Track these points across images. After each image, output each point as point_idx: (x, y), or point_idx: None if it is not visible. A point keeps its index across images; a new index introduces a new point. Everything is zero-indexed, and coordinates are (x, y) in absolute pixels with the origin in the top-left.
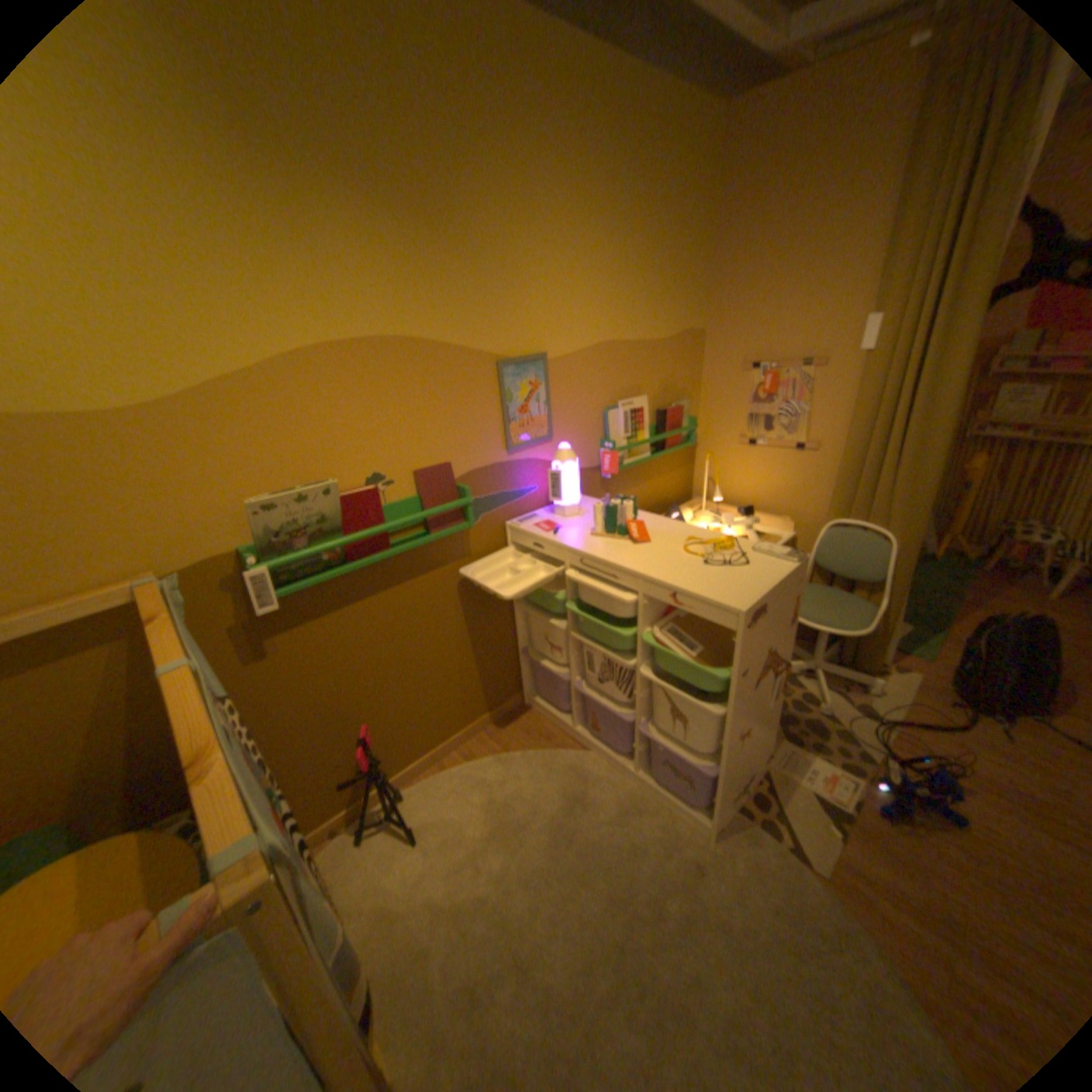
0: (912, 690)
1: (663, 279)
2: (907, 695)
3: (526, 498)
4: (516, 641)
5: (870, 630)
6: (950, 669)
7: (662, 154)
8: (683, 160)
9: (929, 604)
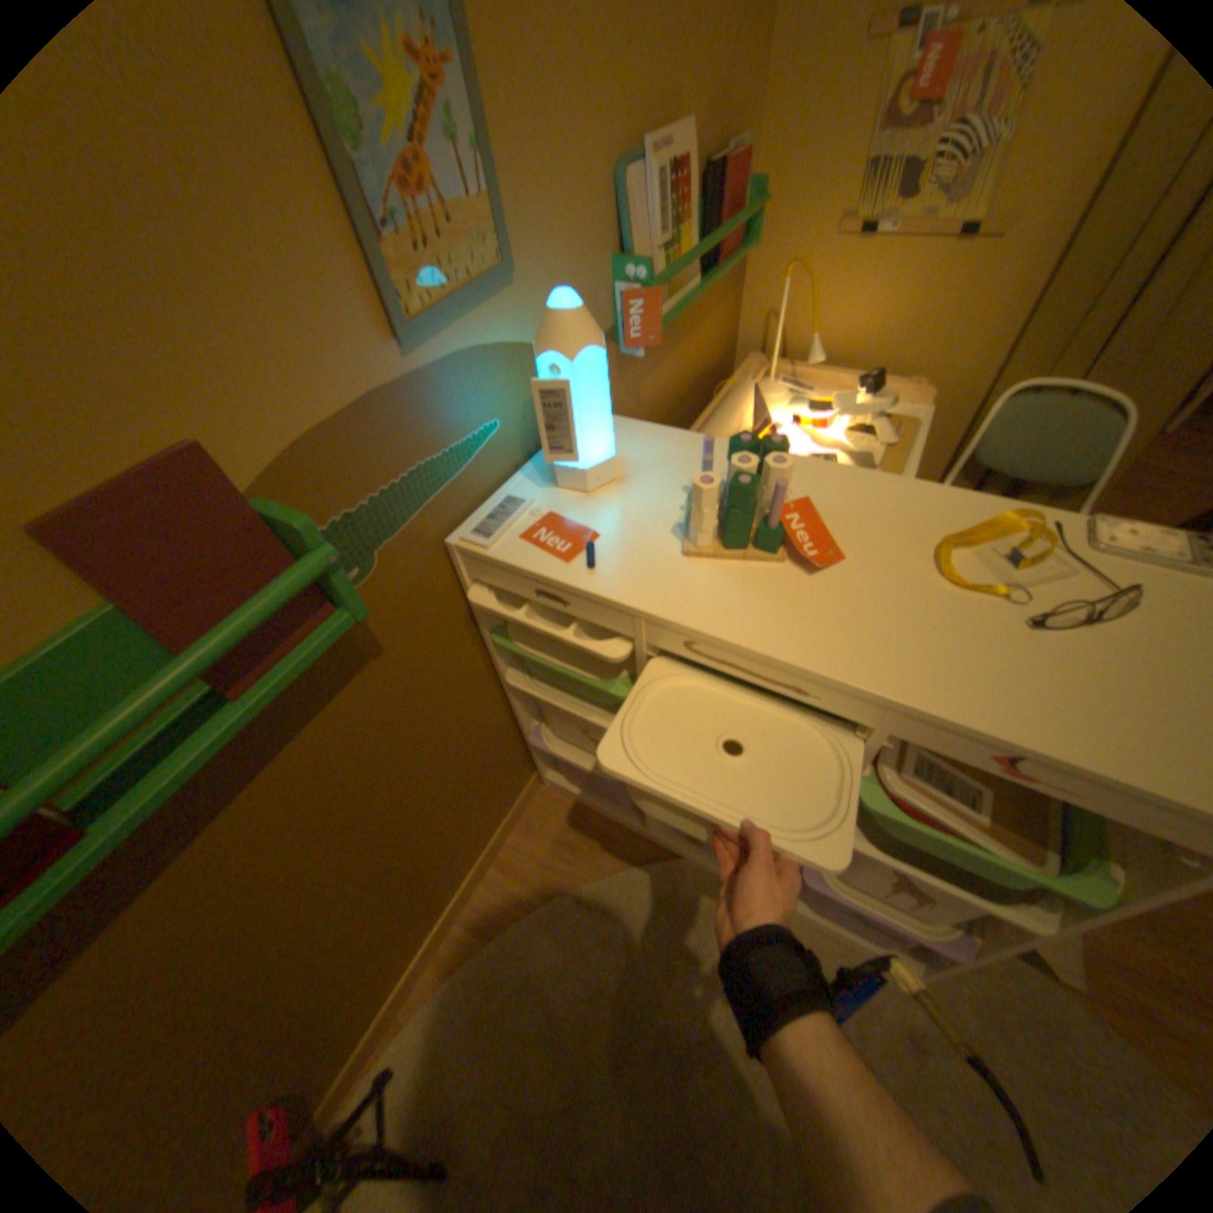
0: None
1: None
2: None
3: (480, 457)
4: (515, 720)
5: None
6: None
7: None
8: None
9: None
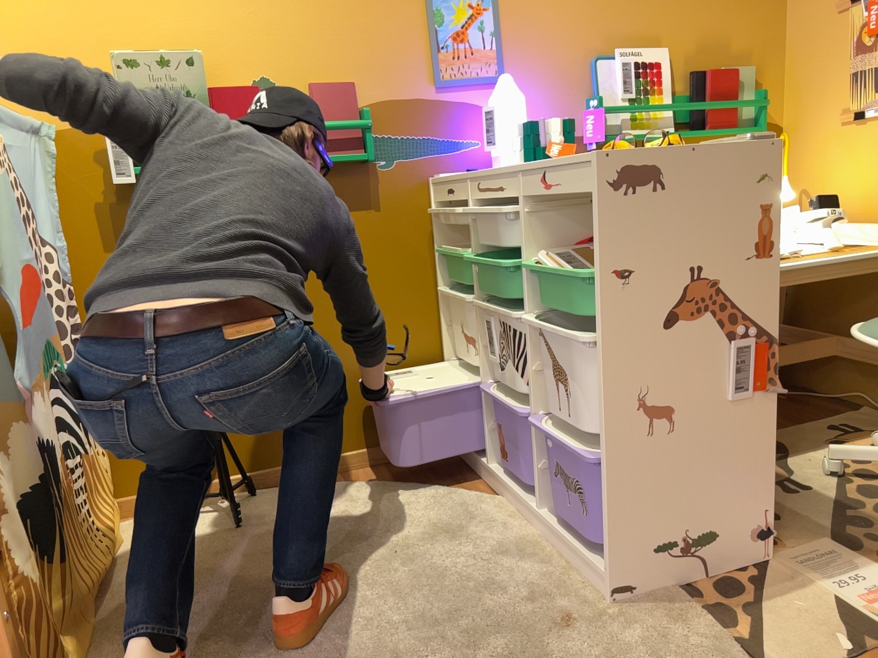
0: None
1: None
2: None
3: (463, 153)
4: (442, 350)
5: None
6: None
7: None
8: None
9: None
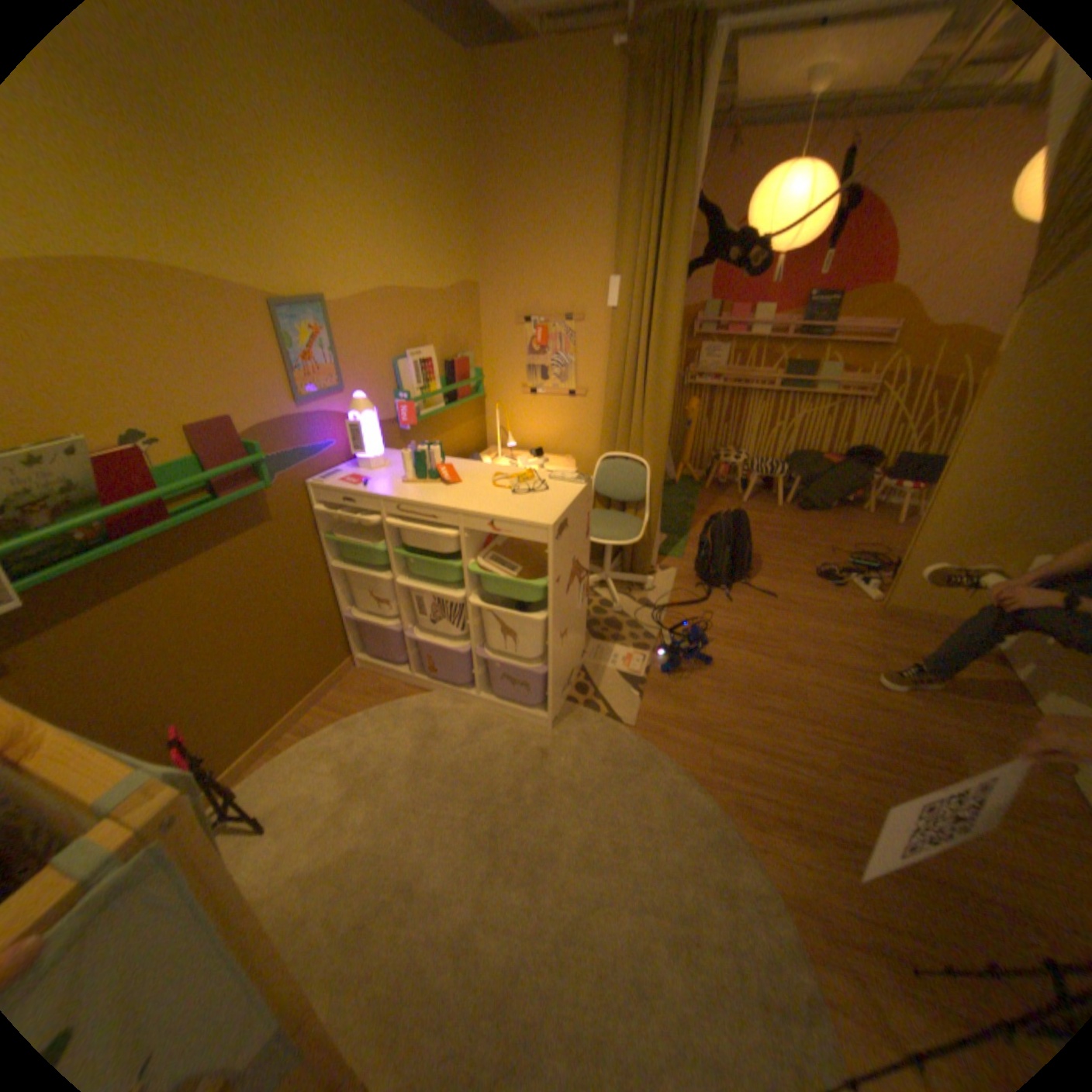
0: (670, 581)
1: (433, 229)
2: (667, 585)
3: (325, 454)
4: (337, 606)
5: (639, 538)
6: (691, 561)
7: (415, 96)
8: (436, 107)
9: (674, 517)
